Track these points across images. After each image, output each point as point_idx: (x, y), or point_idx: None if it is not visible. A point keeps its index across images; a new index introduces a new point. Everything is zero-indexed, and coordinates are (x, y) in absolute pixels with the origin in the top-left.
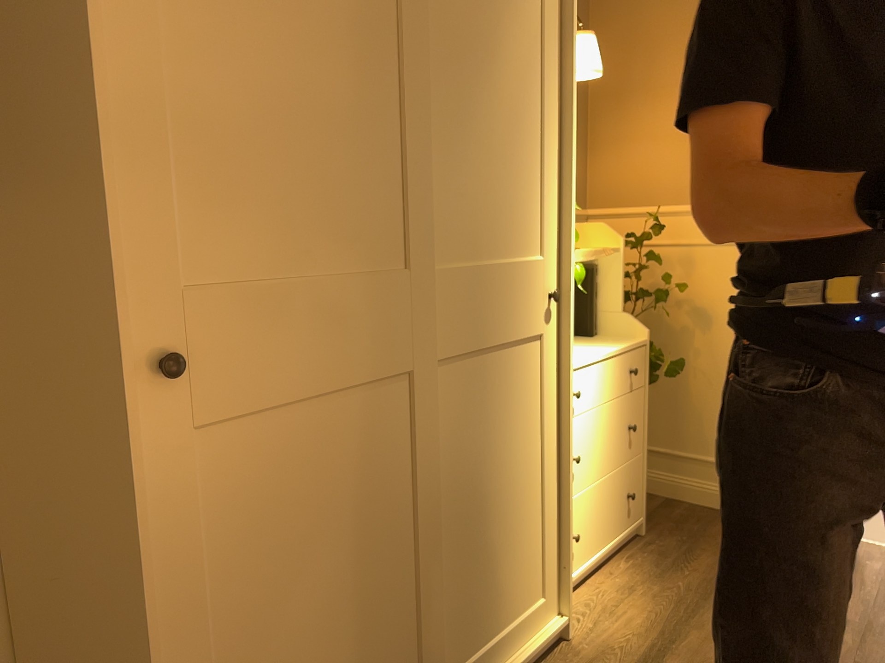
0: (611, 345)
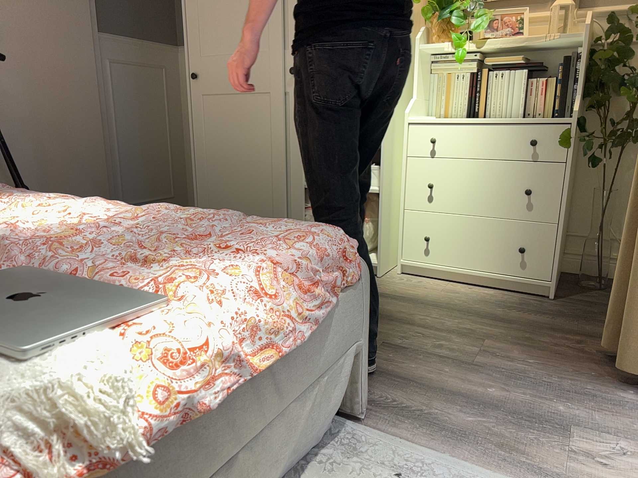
0: (526, 119)
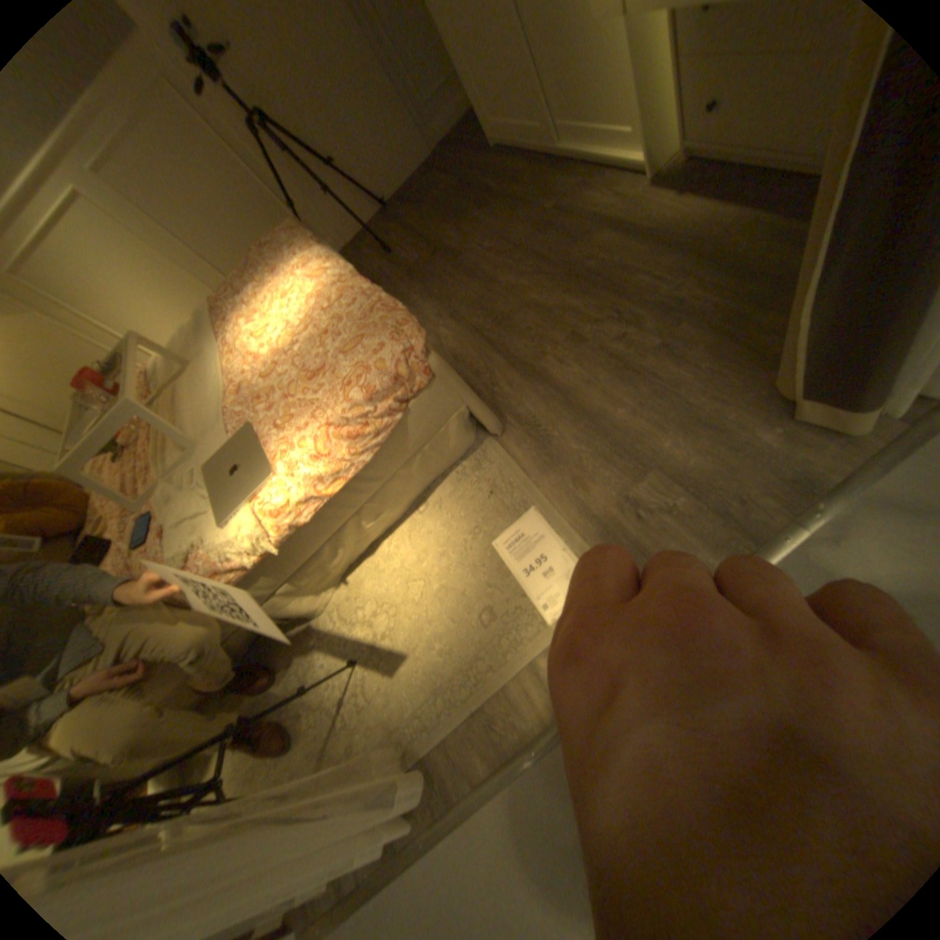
0: None
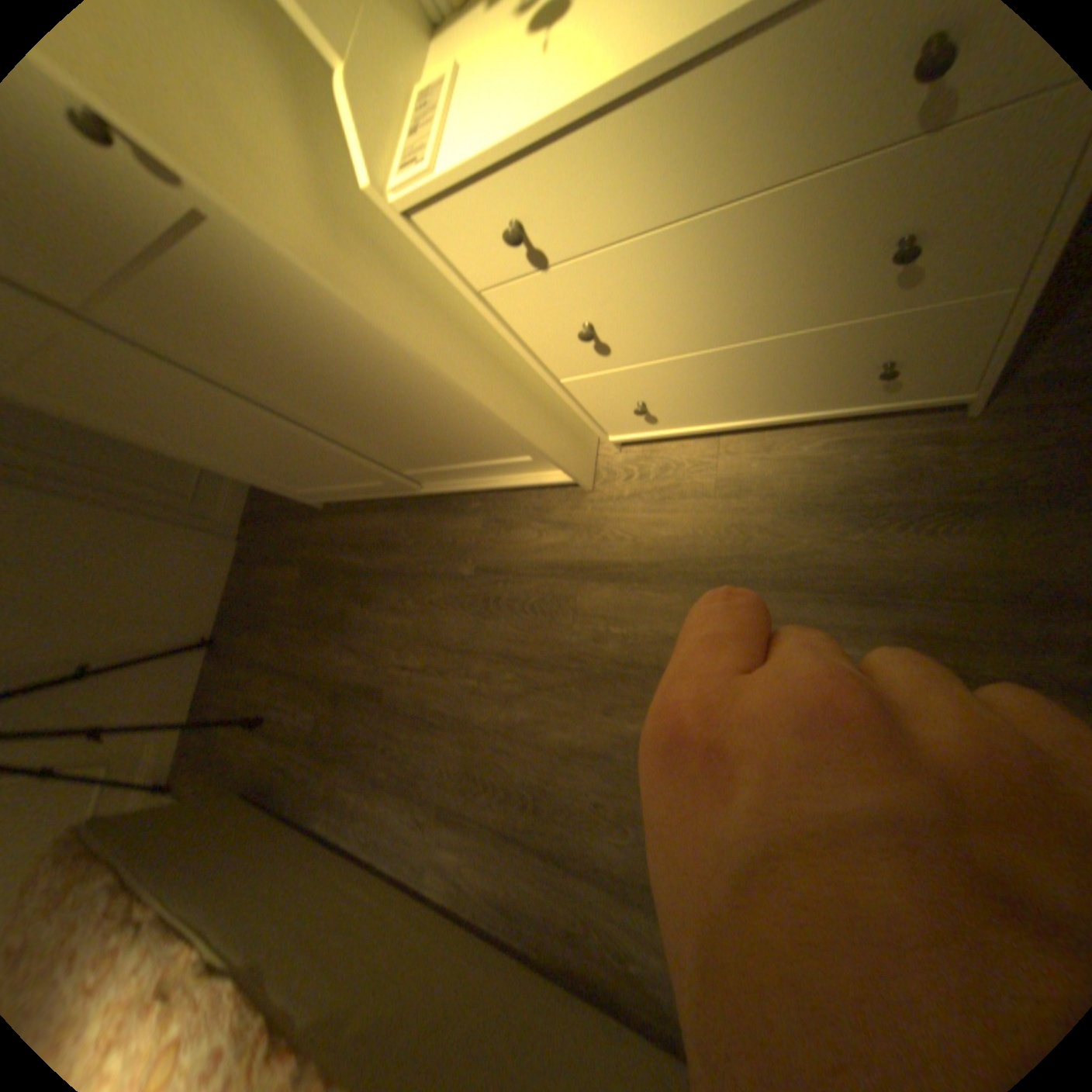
0: None
